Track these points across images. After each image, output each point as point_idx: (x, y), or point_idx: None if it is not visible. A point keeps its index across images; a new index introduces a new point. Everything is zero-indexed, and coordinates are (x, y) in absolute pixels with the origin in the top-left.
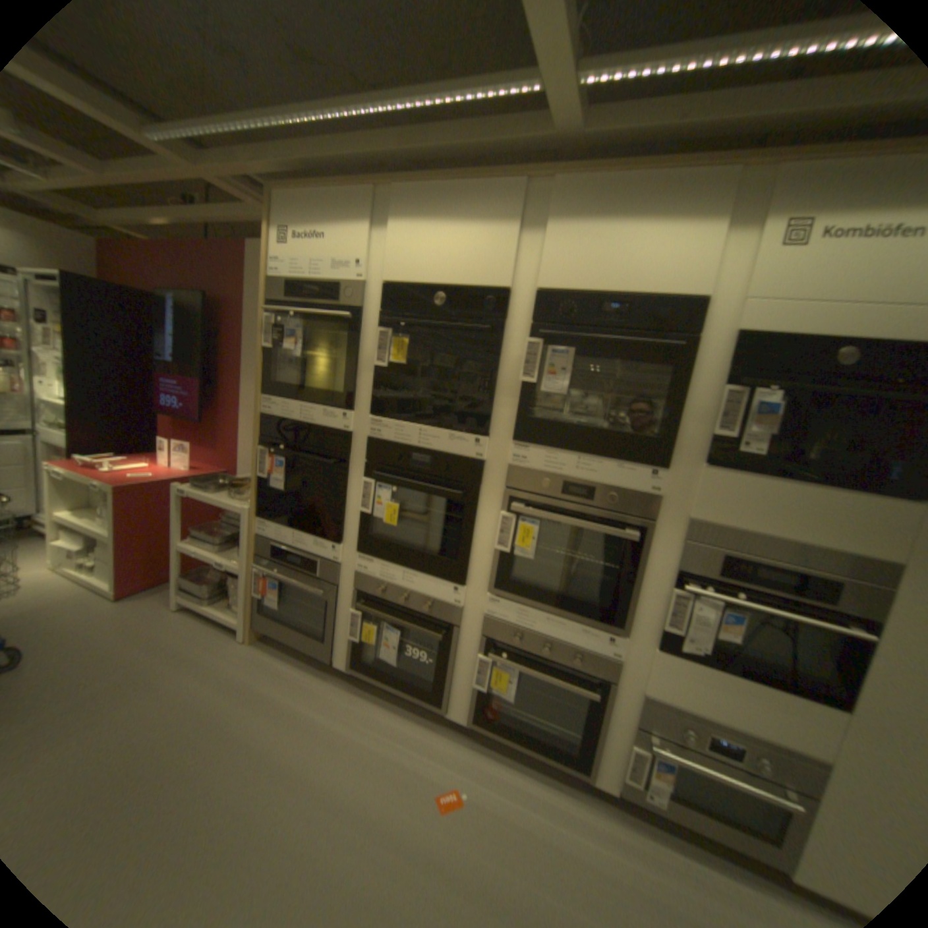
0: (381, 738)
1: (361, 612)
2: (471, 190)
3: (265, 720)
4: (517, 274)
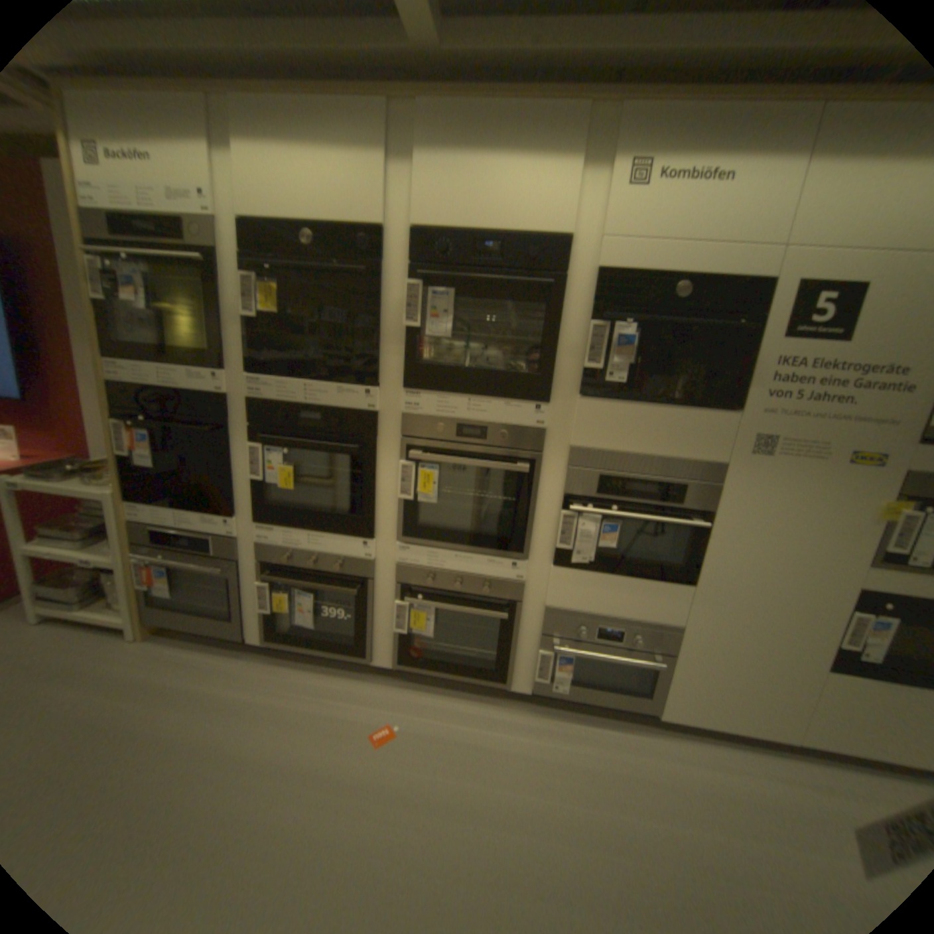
0: (308, 699)
1: (269, 584)
2: (327, 111)
3: (176, 711)
4: (389, 211)
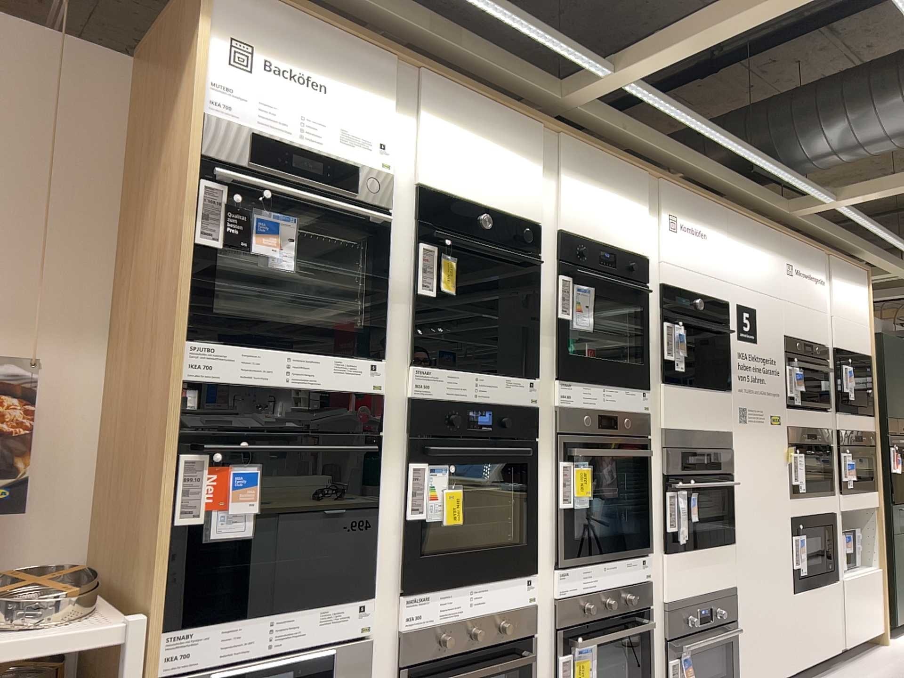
0: None
1: None
2: (502, 122)
3: None
4: (538, 213)
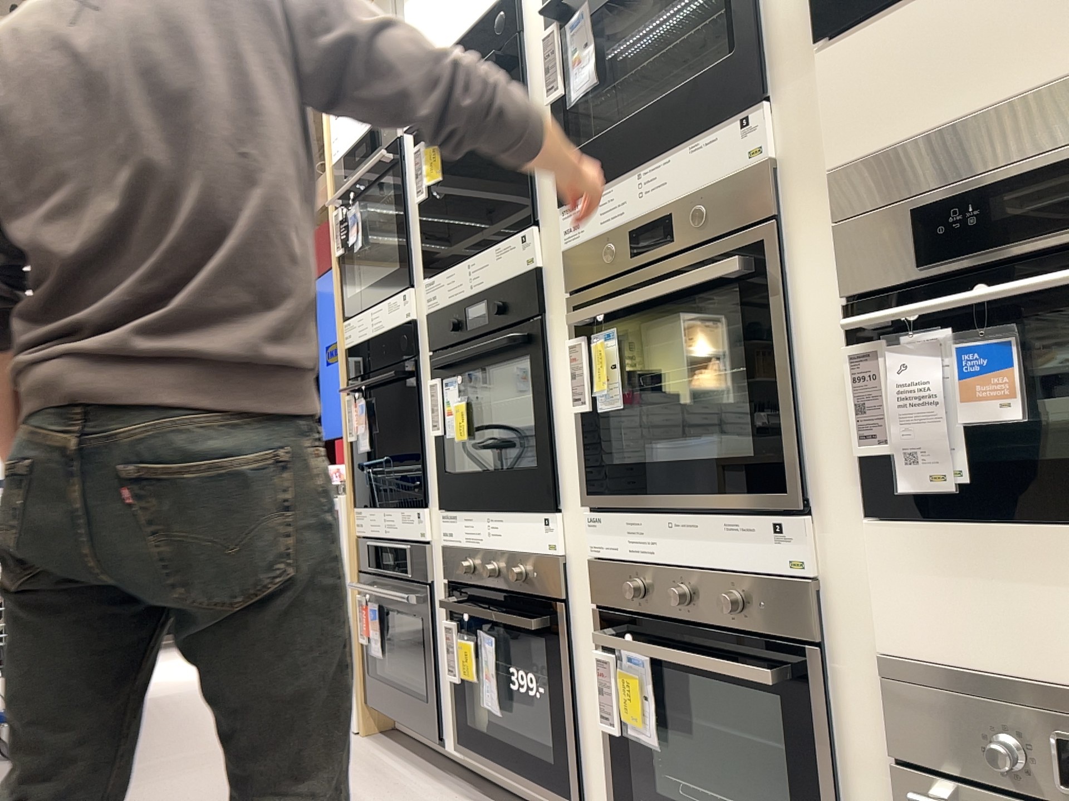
0: None
1: (456, 619)
2: None
3: None
4: None
